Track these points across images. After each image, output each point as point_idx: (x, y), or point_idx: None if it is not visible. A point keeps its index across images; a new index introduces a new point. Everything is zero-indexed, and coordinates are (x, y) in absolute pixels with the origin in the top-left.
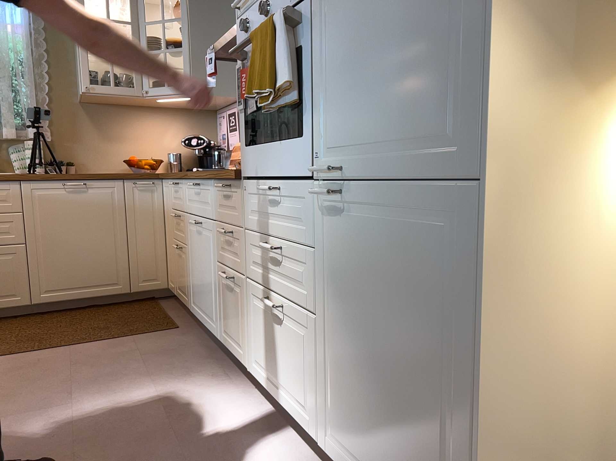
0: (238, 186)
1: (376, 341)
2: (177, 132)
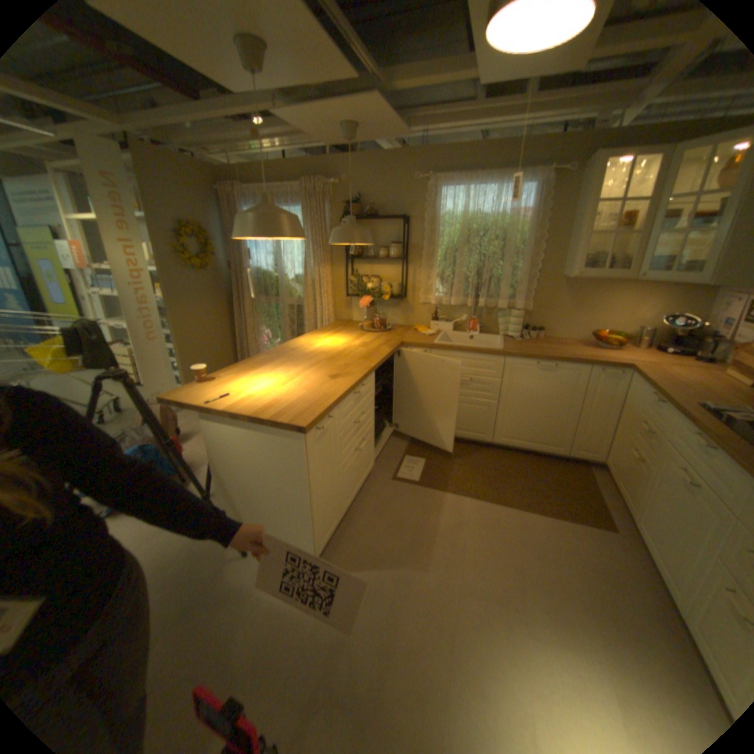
0: None
1: None
2: (658, 304)
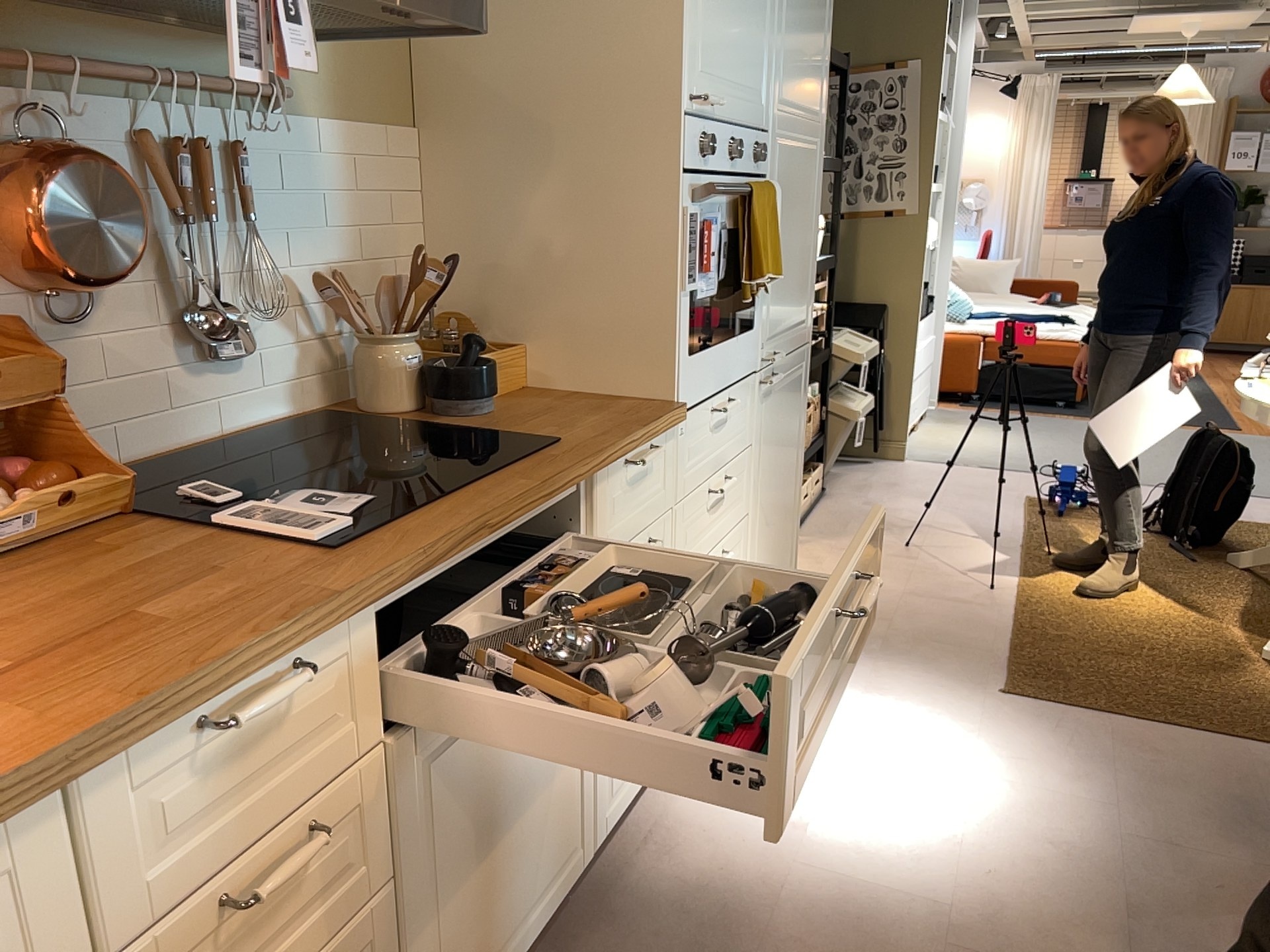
0: (669, 435)
1: (778, 477)
2: None
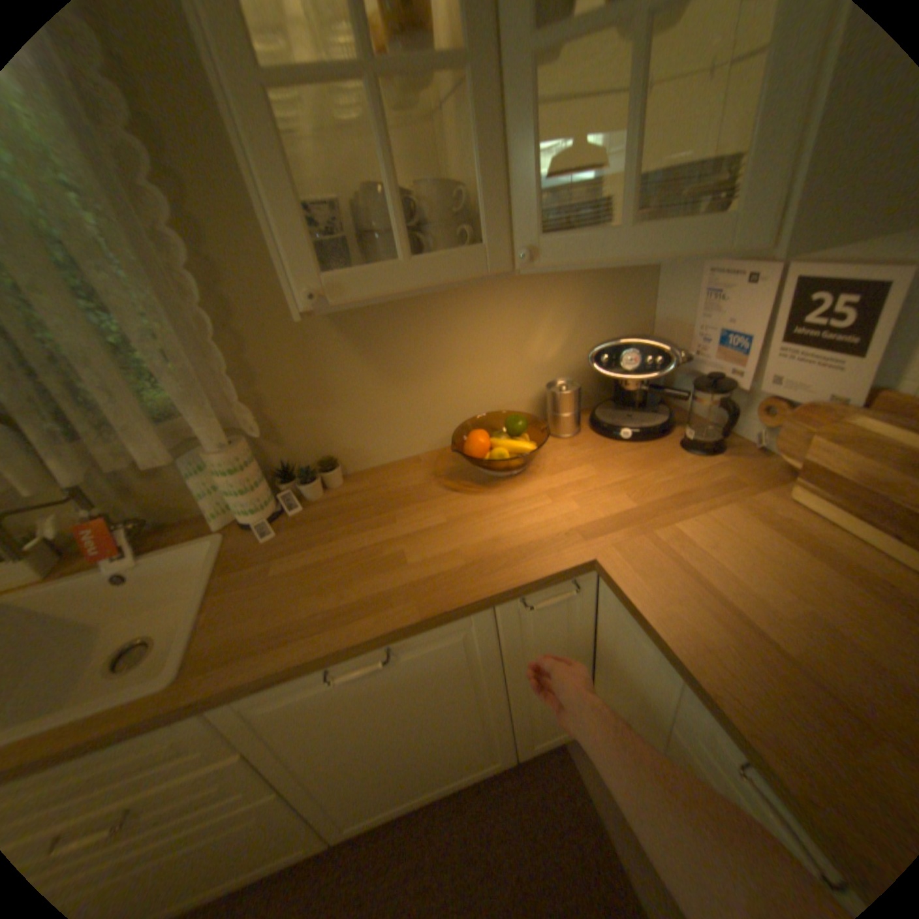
0: None
1: None
2: (563, 317)
